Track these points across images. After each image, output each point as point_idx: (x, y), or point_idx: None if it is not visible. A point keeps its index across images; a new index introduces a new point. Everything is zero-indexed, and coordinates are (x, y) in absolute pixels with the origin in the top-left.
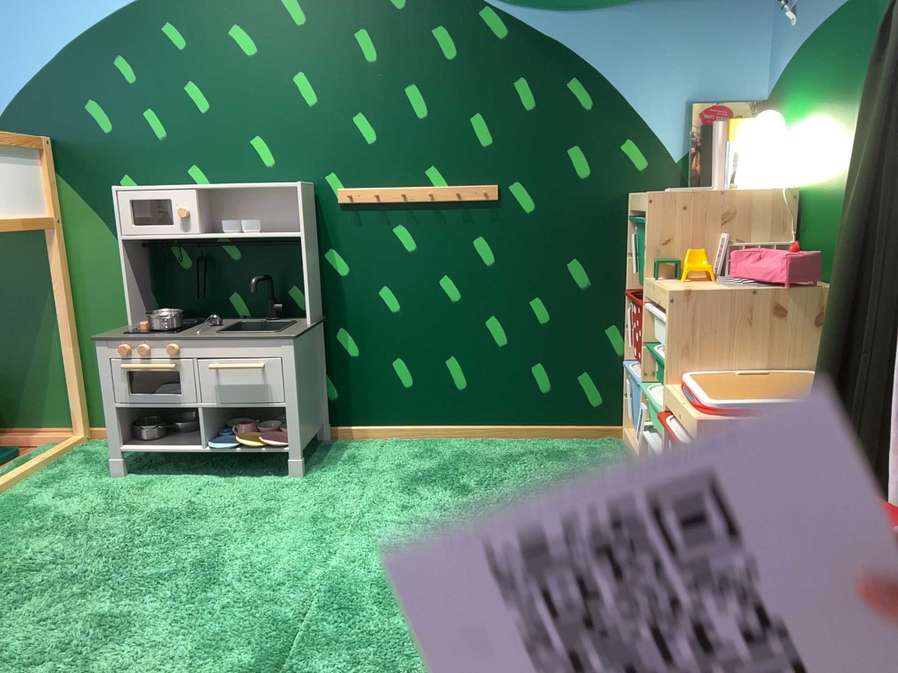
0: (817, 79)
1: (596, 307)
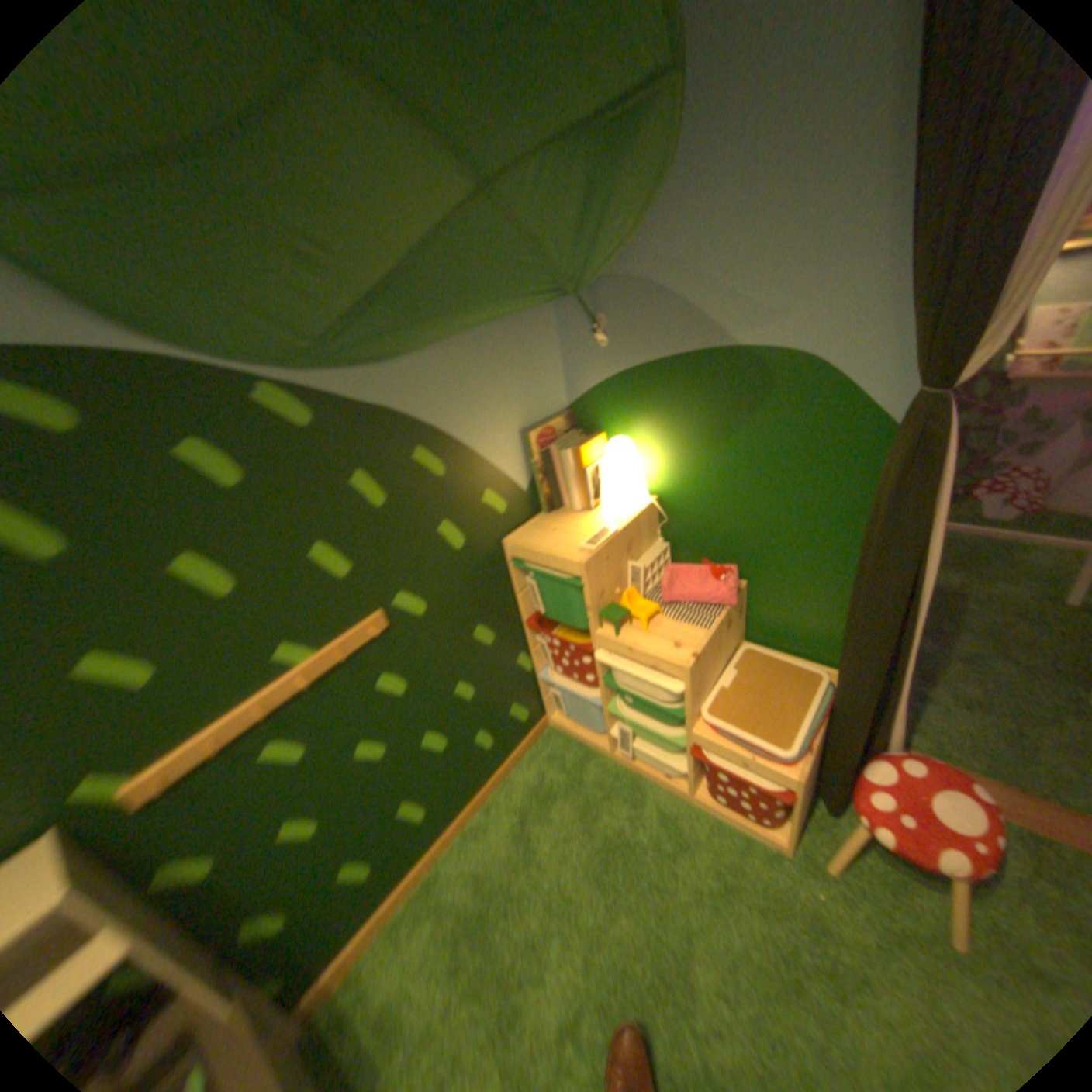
0: (665, 407)
1: (506, 649)
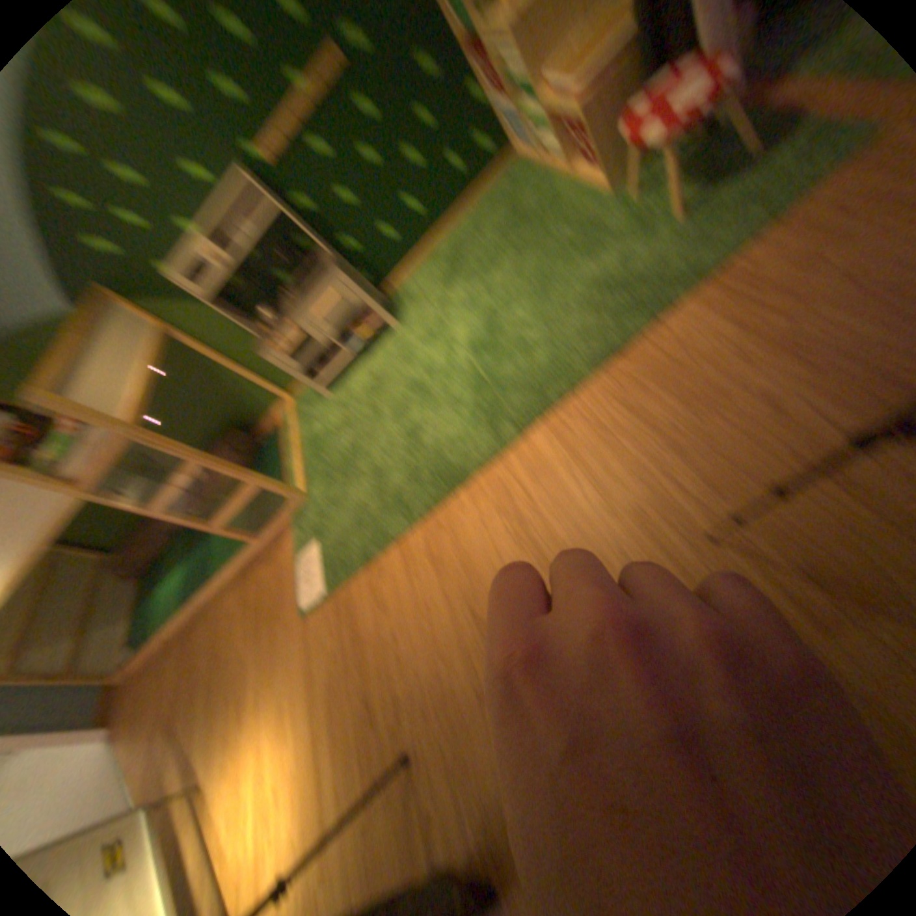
0: None
1: (447, 72)
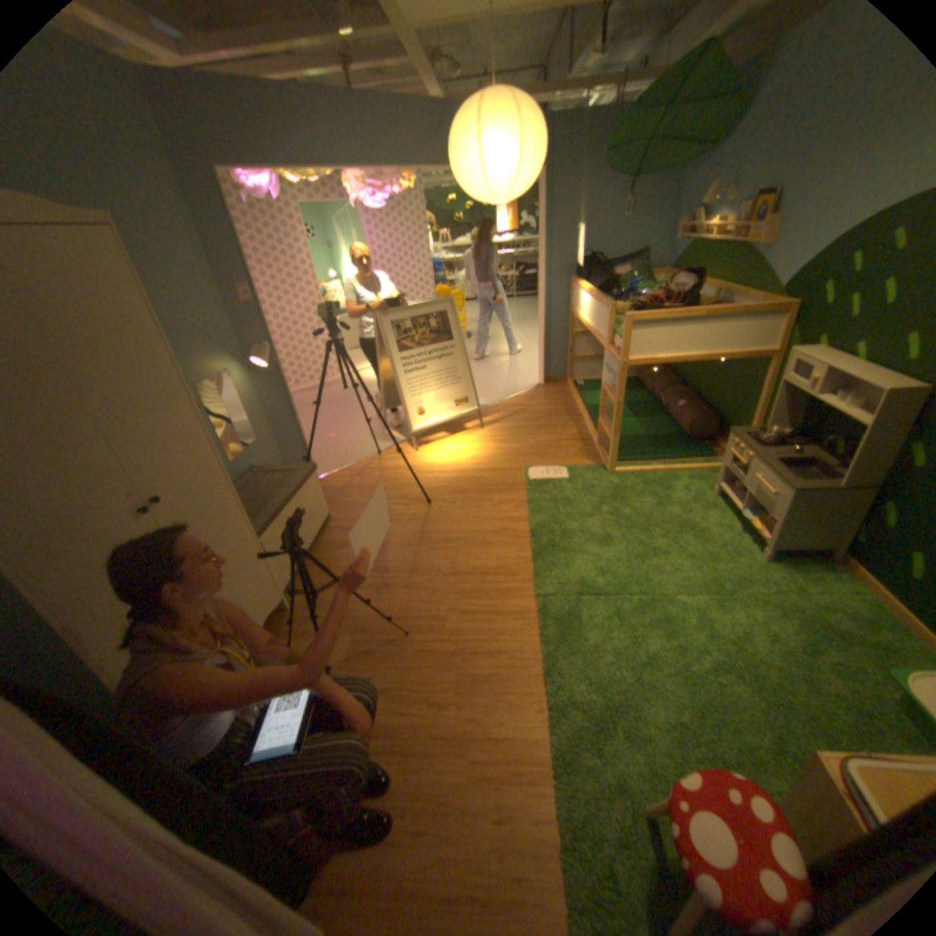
0: None
1: None
